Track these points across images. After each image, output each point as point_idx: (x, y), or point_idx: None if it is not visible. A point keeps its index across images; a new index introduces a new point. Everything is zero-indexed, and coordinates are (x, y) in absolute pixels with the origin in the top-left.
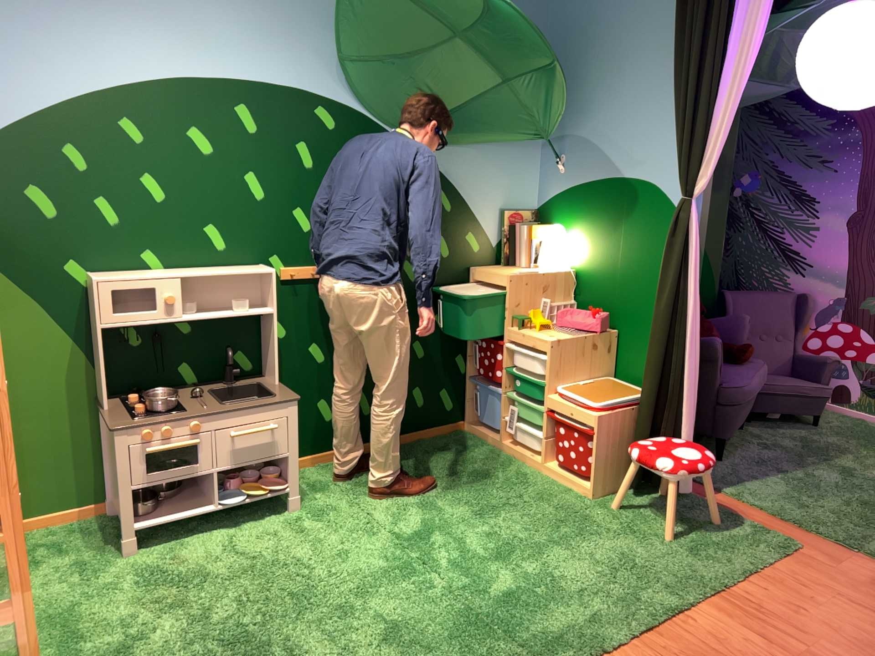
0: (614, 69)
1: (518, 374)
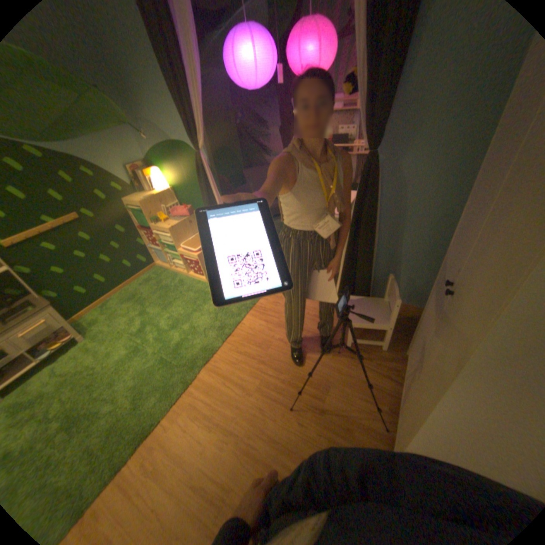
0: (142, 78)
1: (163, 242)
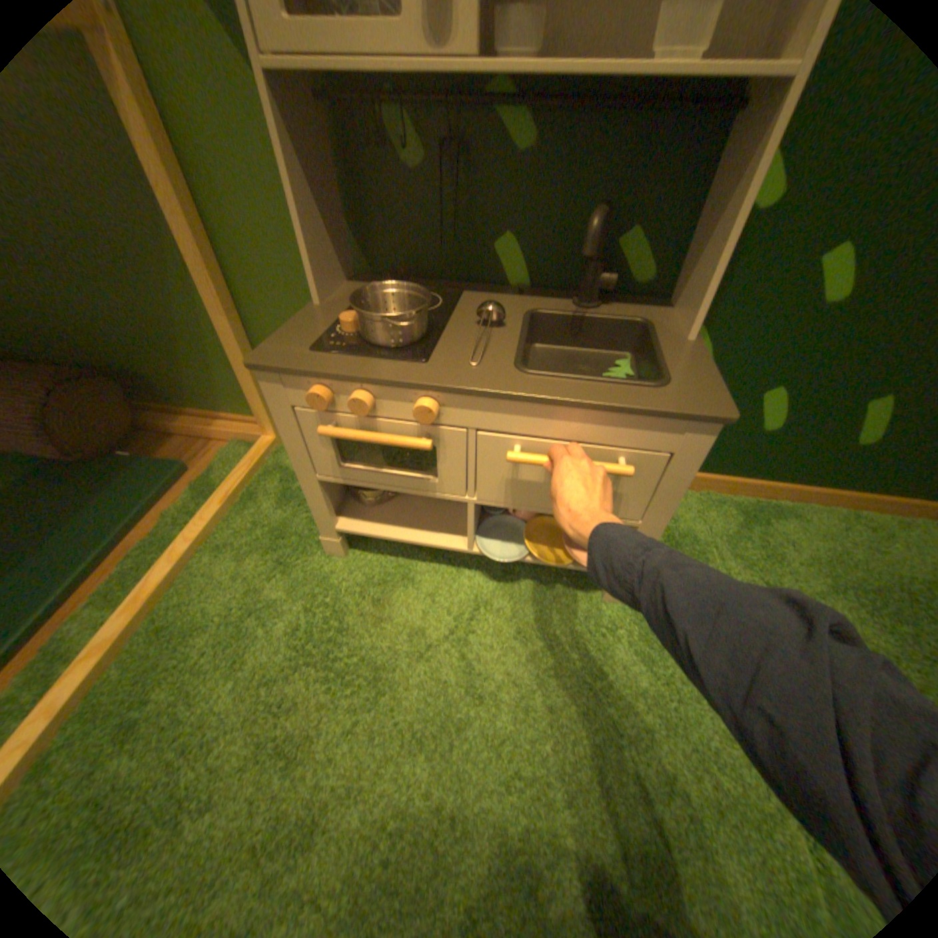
0: None
1: None
